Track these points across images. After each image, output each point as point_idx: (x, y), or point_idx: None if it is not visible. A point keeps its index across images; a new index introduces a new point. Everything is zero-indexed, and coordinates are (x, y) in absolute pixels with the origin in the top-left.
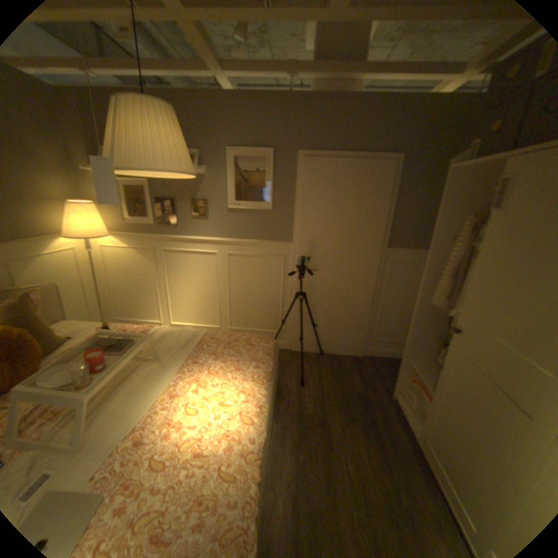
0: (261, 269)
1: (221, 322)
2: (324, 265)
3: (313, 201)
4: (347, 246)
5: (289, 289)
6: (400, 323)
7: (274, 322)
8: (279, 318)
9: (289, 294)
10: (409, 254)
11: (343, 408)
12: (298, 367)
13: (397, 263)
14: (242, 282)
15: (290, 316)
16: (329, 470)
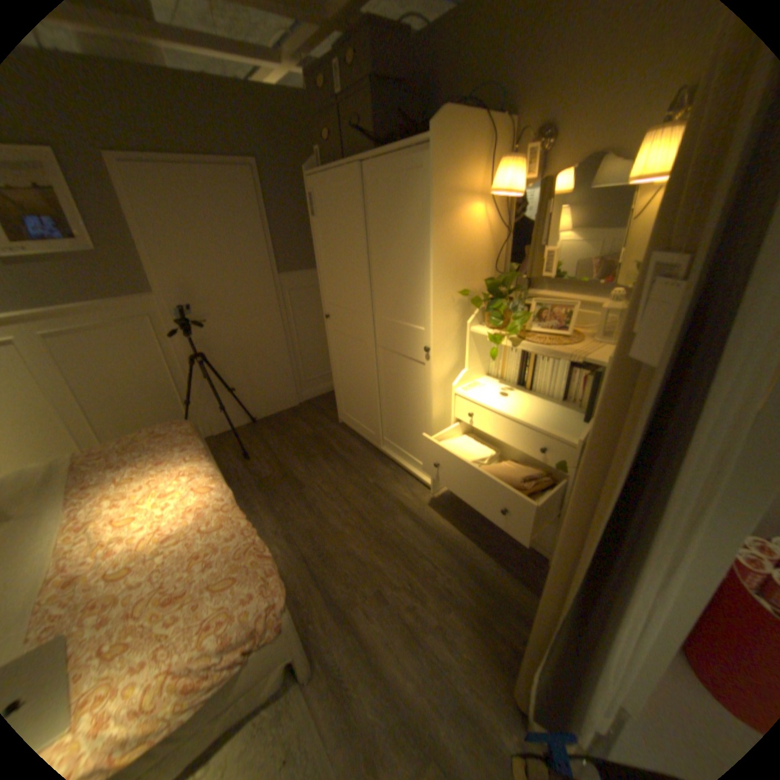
0: (116, 343)
1: (78, 445)
2: (210, 312)
3: (159, 228)
4: (231, 282)
5: (174, 358)
6: (320, 354)
7: (171, 409)
8: (177, 402)
9: (177, 364)
10: (301, 277)
11: (297, 453)
12: (230, 446)
13: (294, 290)
14: (89, 371)
15: (191, 392)
16: (305, 500)
